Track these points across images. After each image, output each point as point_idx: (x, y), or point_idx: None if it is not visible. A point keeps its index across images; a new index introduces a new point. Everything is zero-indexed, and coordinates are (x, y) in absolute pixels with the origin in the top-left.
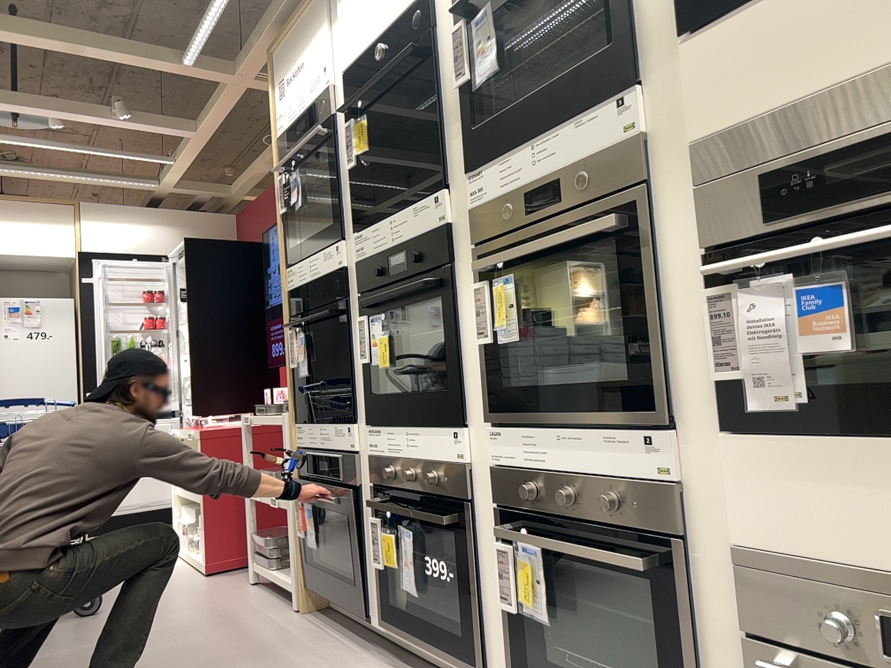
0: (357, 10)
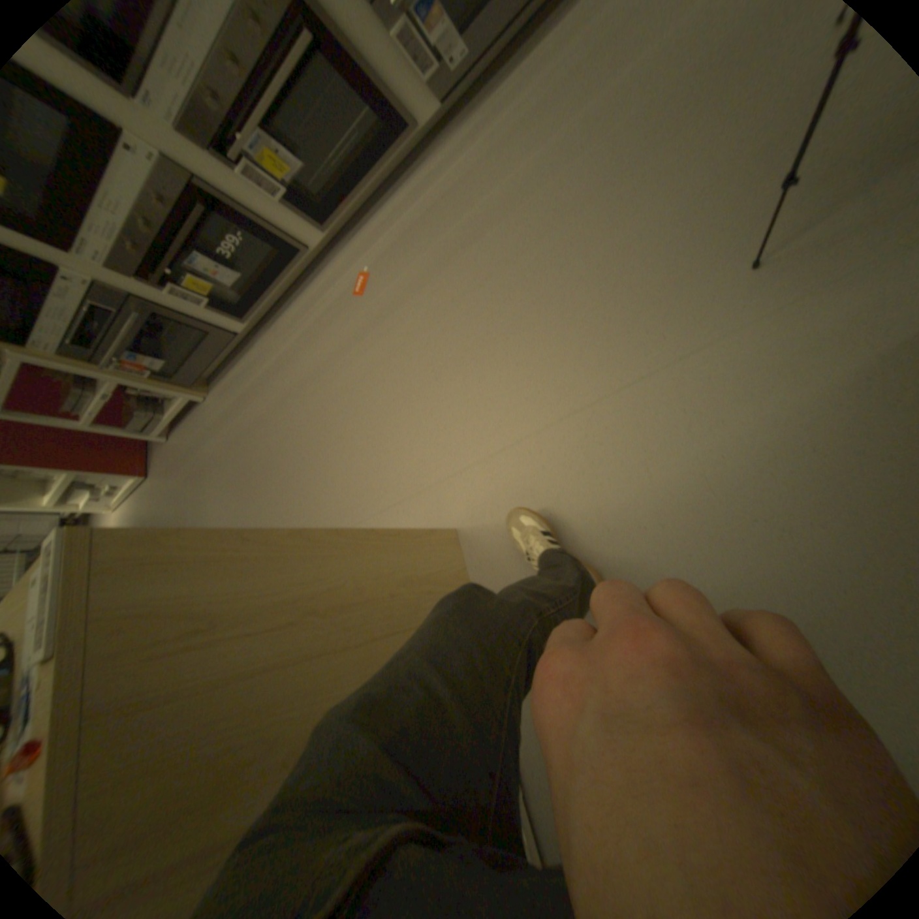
0: None
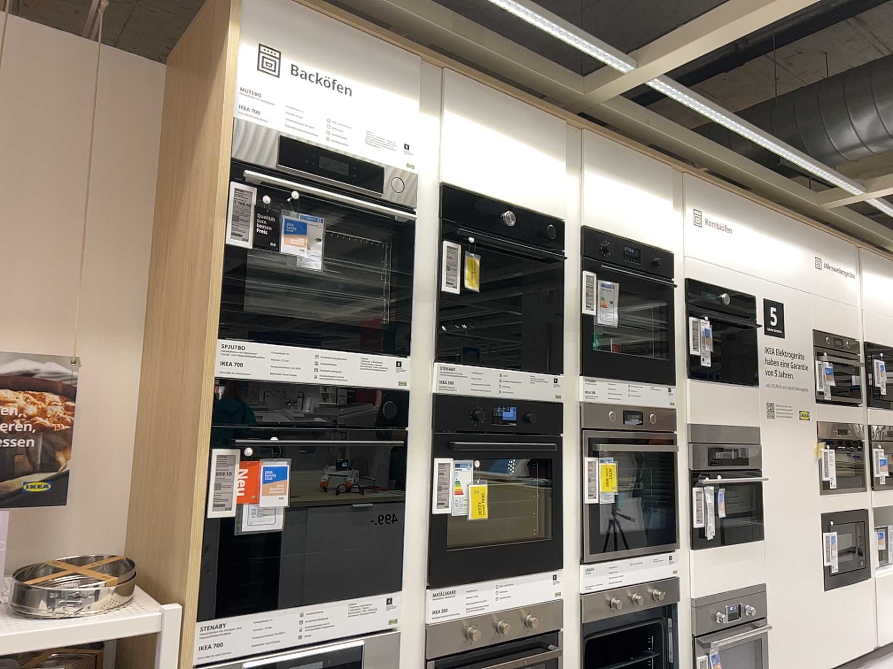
0: (479, 157)
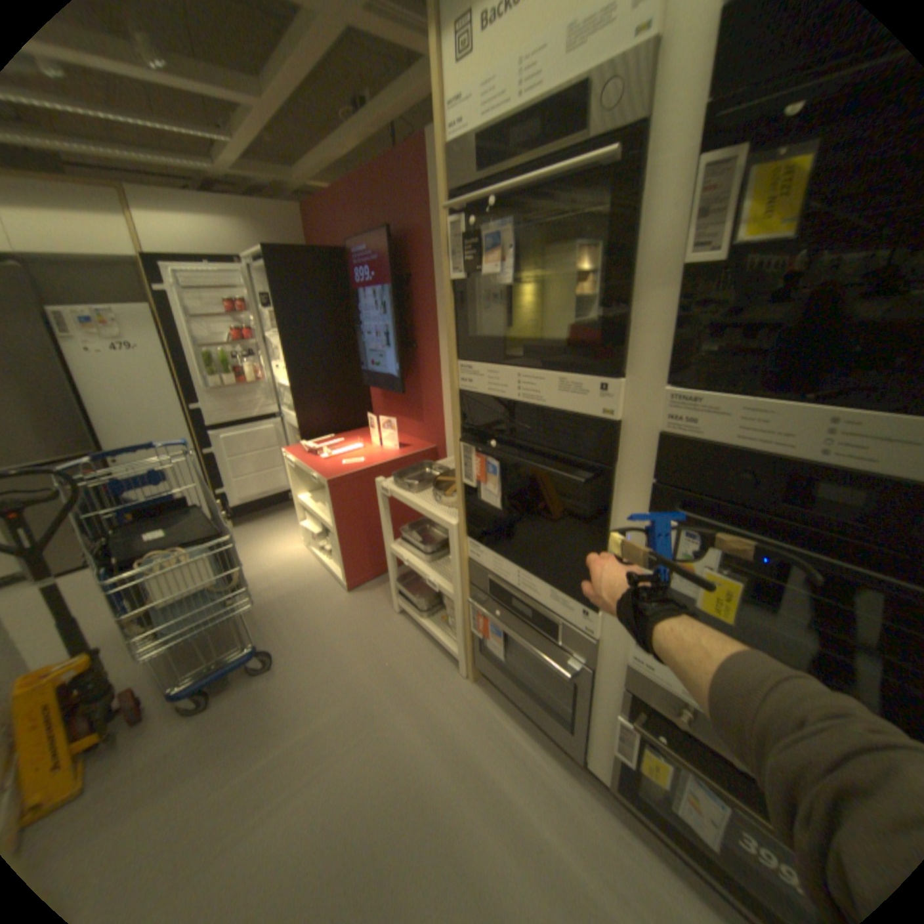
0: None
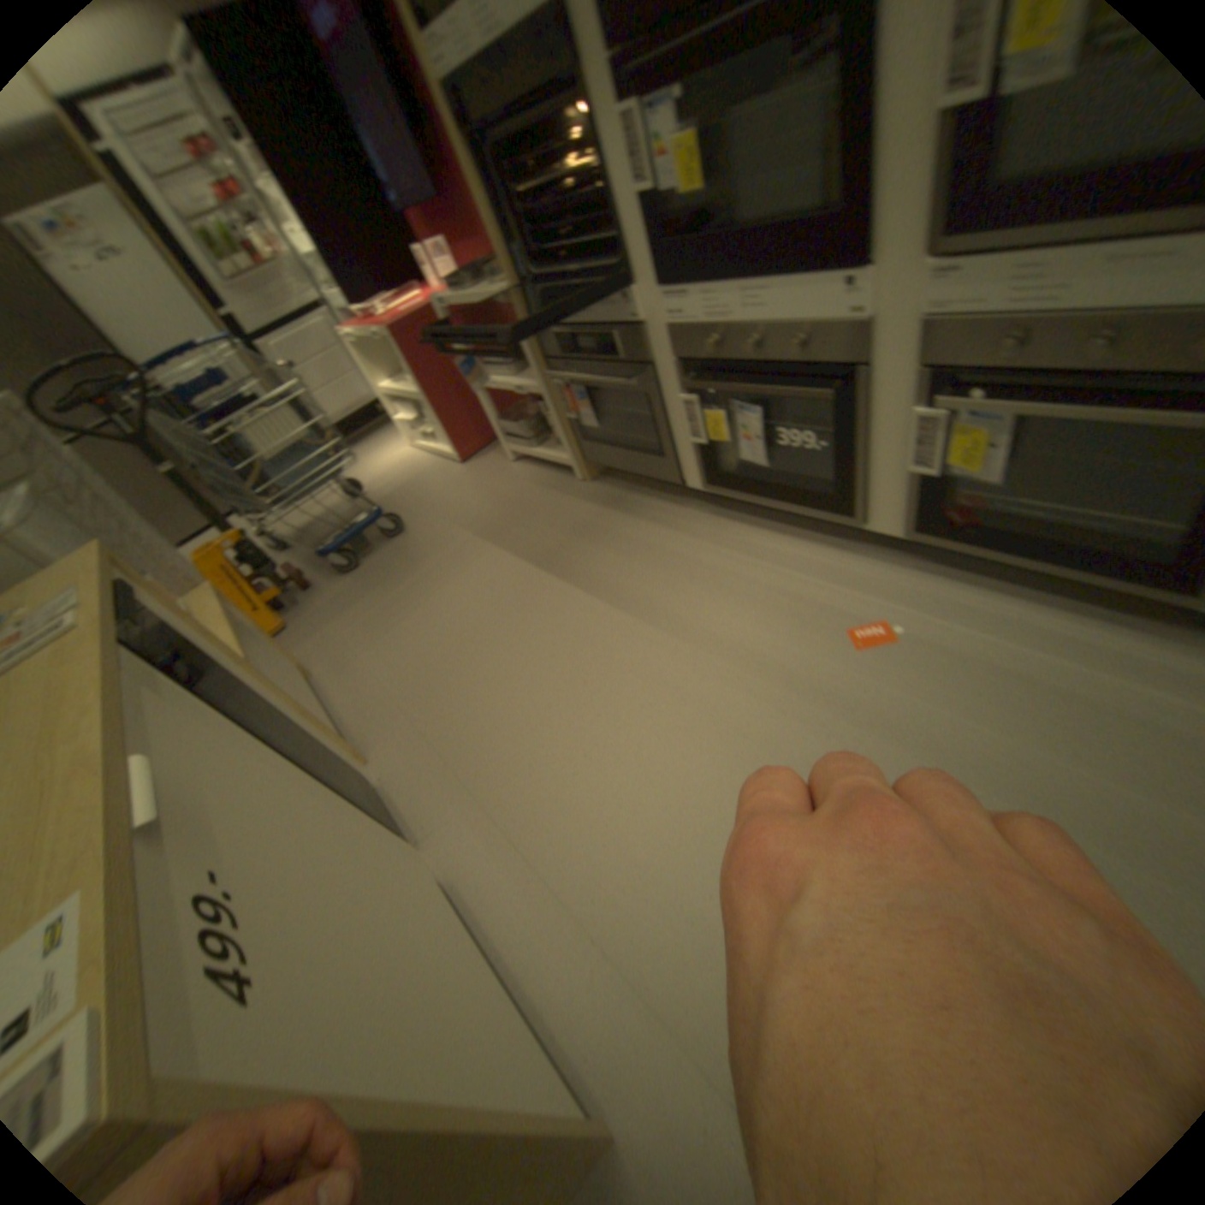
0: None
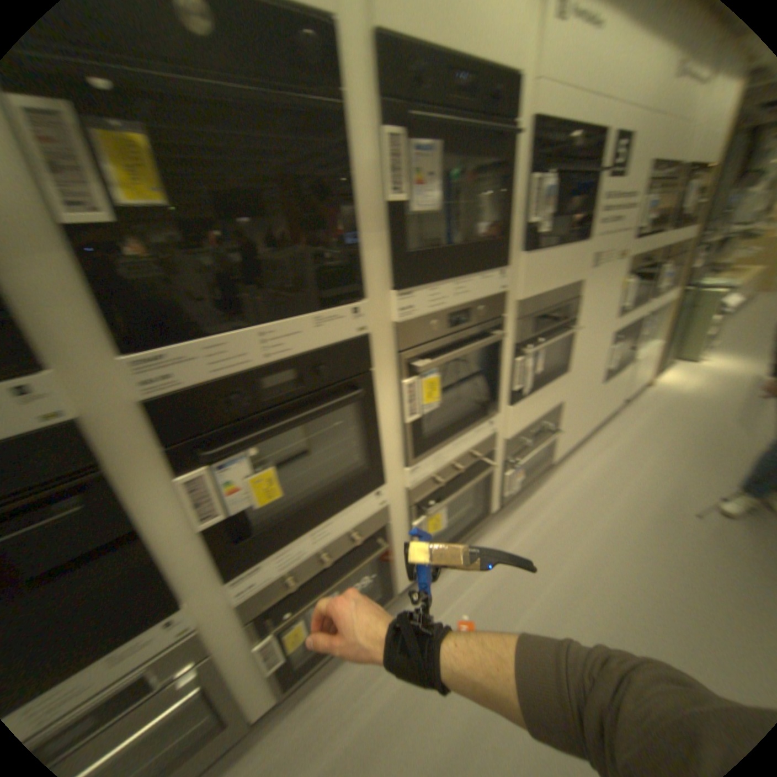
0: None
